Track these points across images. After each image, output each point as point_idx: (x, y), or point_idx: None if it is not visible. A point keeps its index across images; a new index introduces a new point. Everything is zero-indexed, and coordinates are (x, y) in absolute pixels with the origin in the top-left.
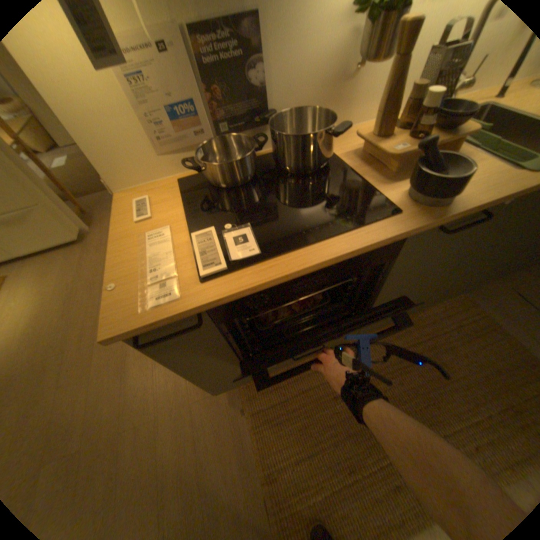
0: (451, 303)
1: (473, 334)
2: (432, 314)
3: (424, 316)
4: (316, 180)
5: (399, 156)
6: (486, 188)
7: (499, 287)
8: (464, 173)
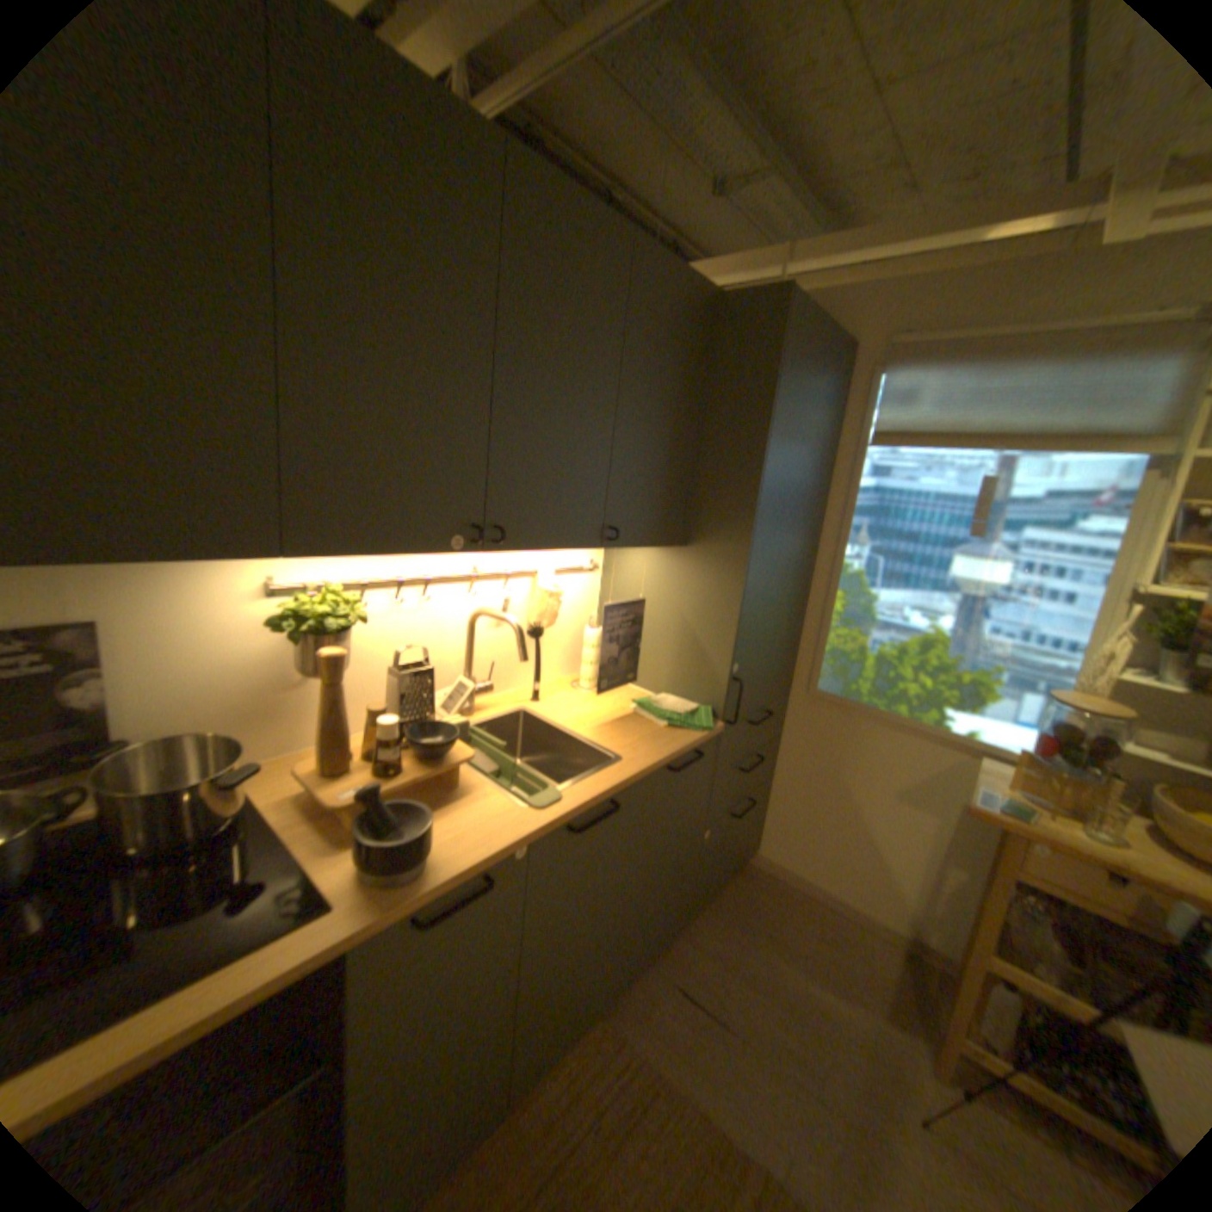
0: (580, 1059)
1: (623, 1127)
2: (546, 1108)
3: (529, 1120)
4: (192, 867)
5: (339, 812)
6: (476, 845)
7: (655, 990)
8: (421, 835)
